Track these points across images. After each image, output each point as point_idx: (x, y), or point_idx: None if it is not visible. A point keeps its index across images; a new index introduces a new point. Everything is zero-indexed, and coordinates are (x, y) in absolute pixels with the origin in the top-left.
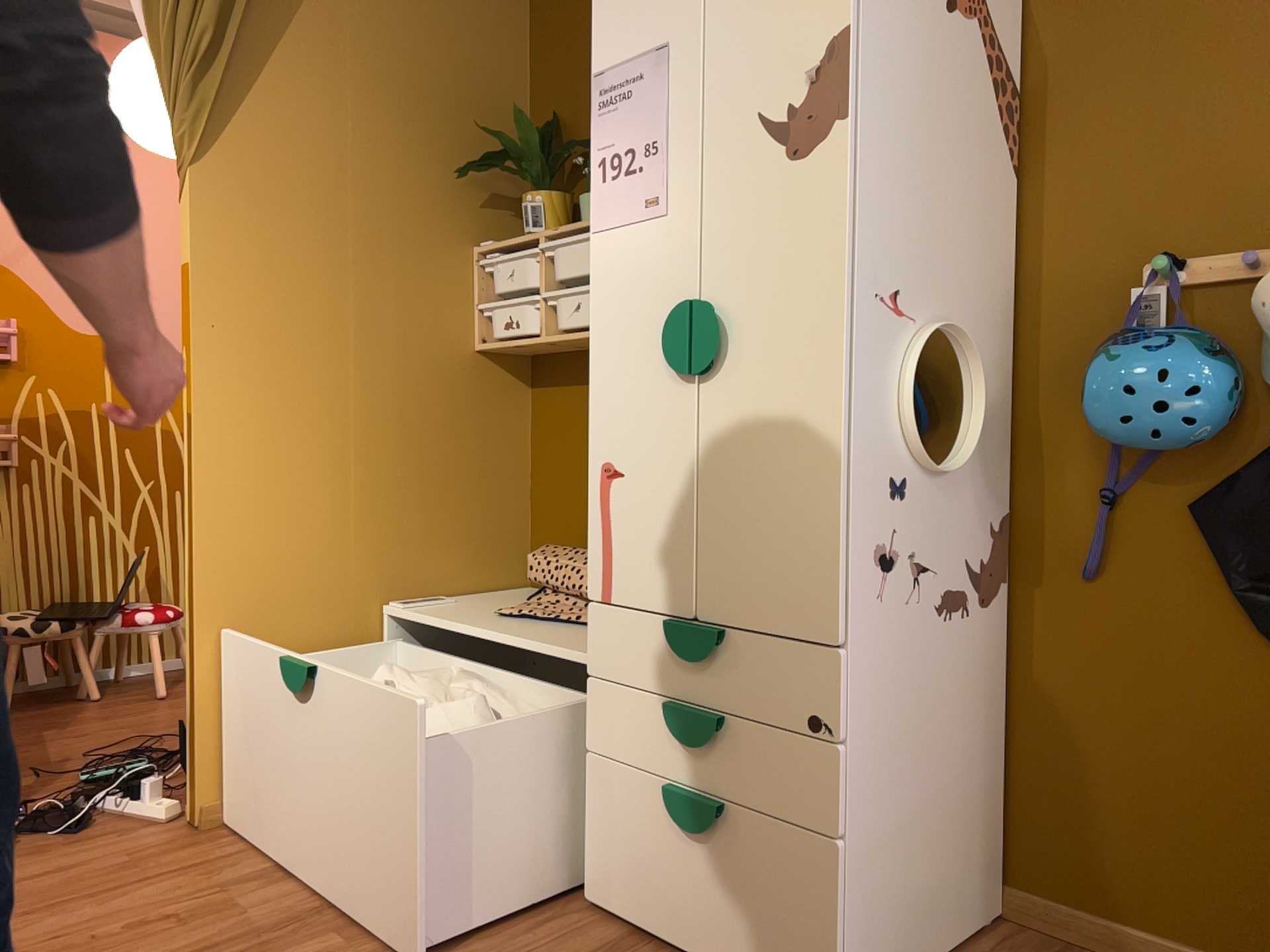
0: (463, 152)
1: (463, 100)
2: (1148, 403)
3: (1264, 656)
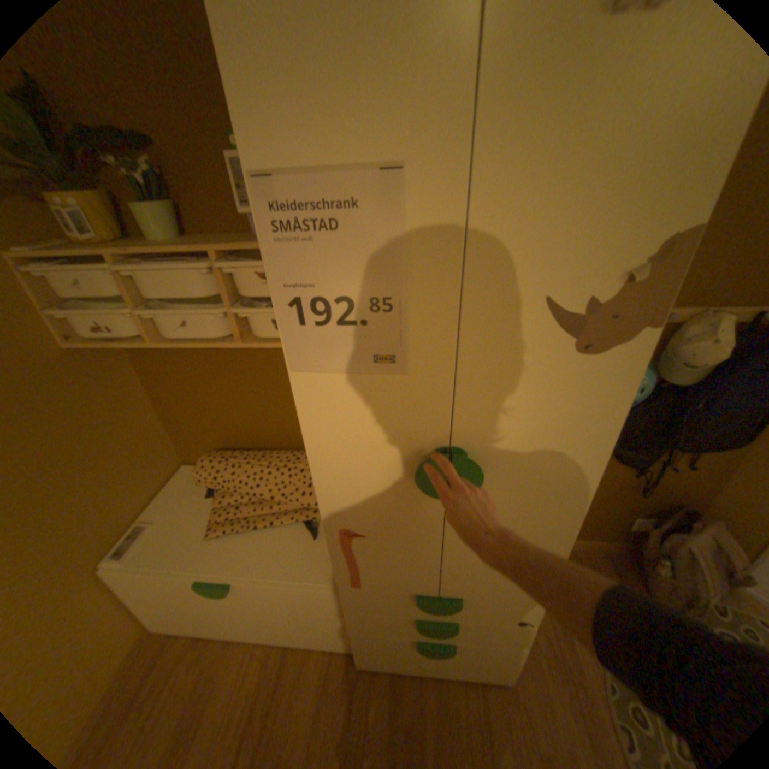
0: None
1: None
2: None
3: None
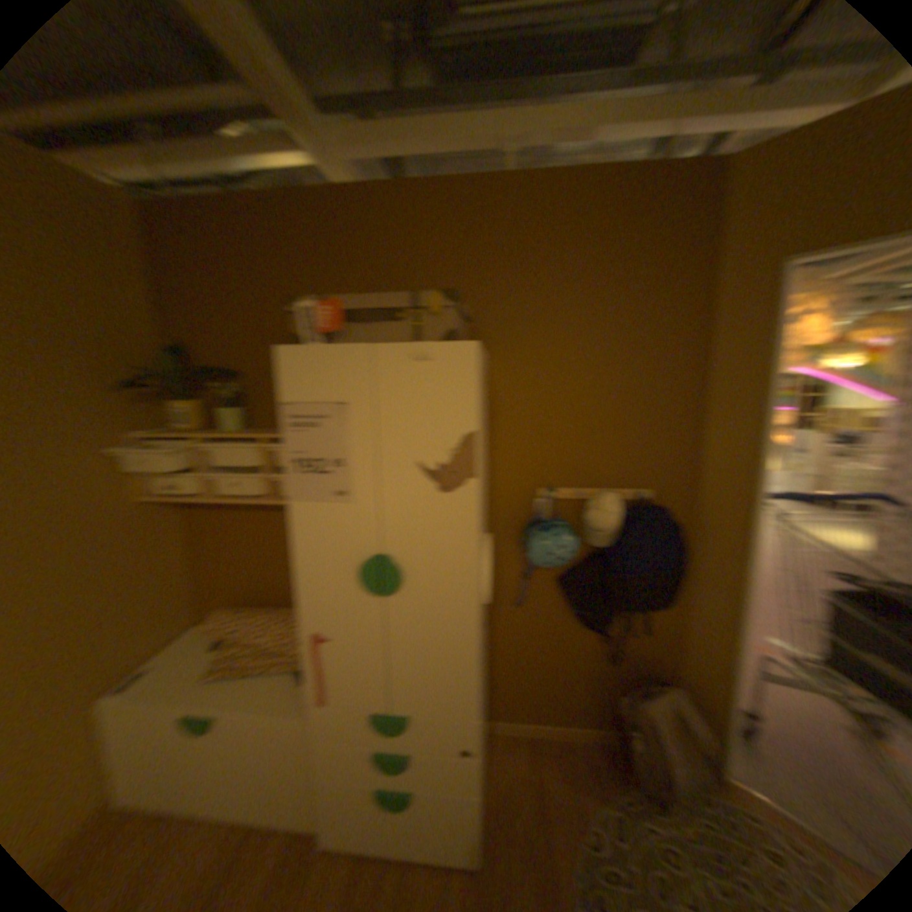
0: (98, 368)
1: (92, 330)
2: (554, 558)
3: (576, 629)
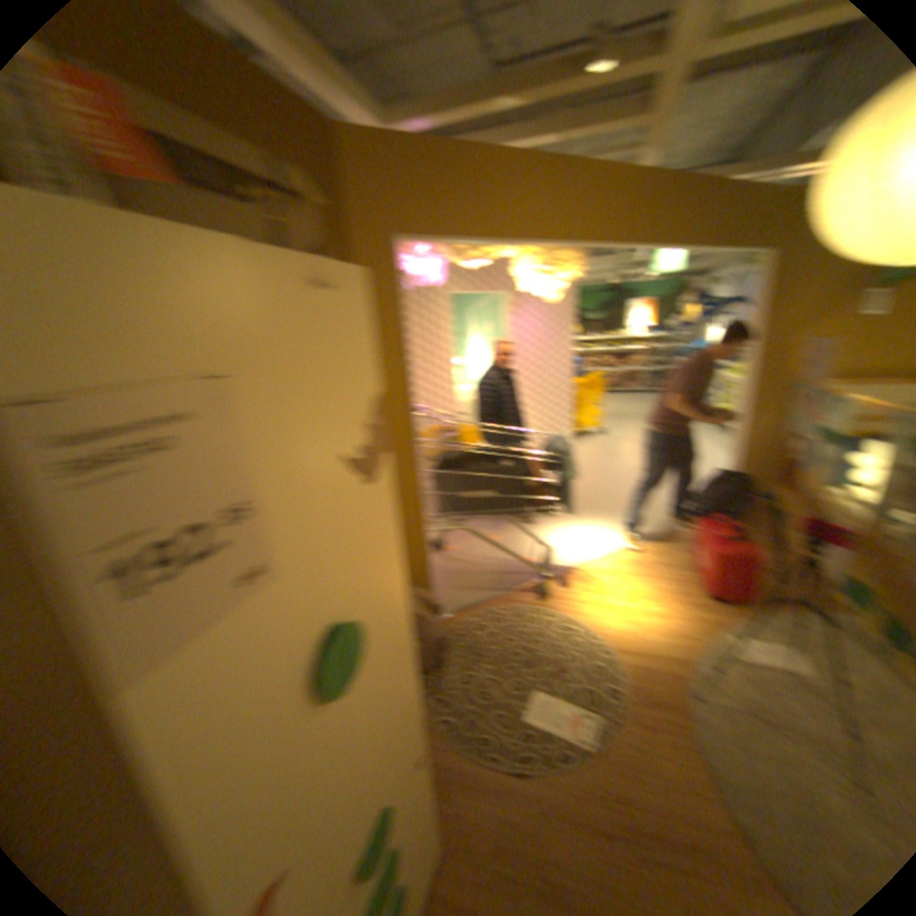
0: None
1: None
2: None
3: None
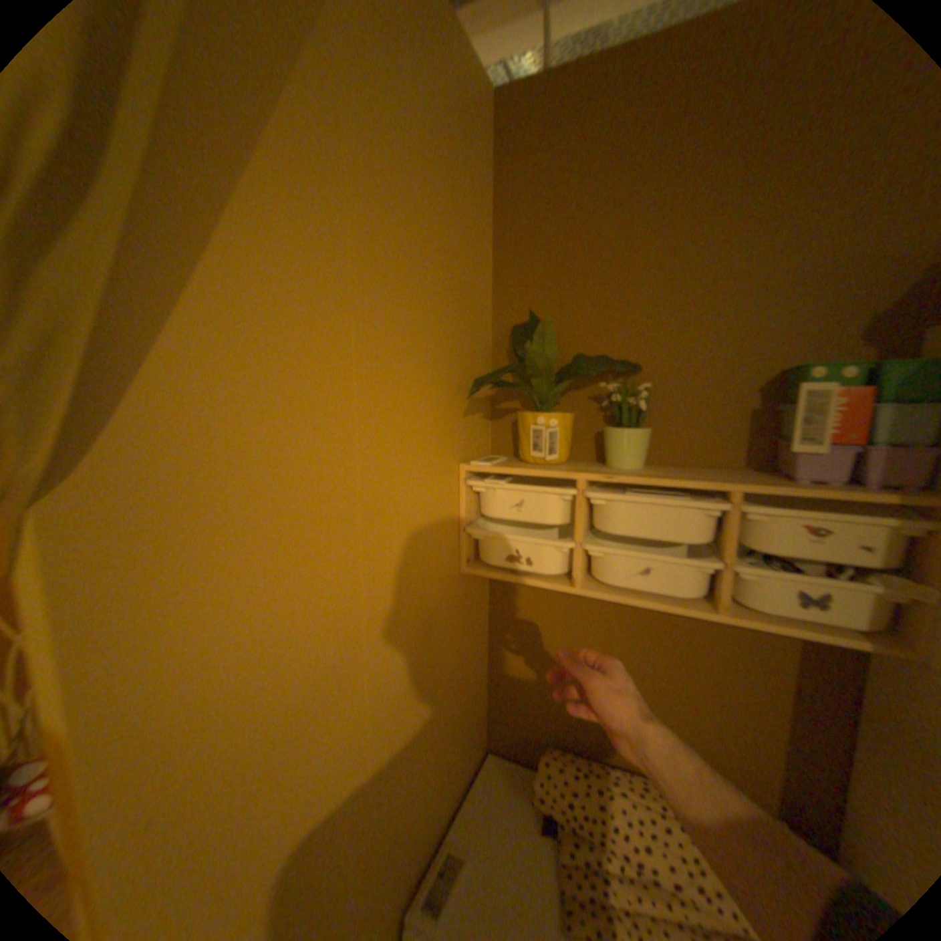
0: (452, 355)
1: (451, 290)
2: None
3: None
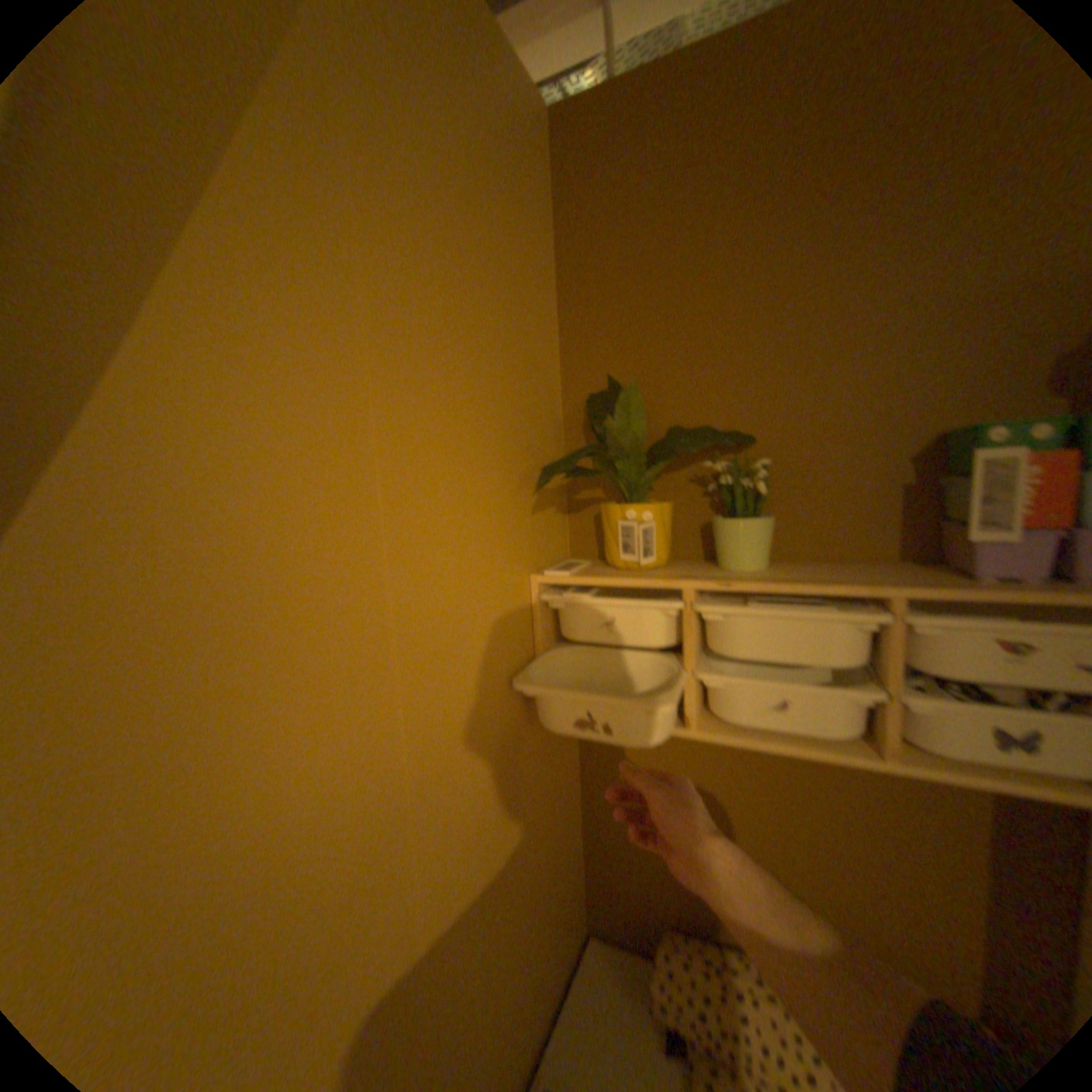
0: (512, 437)
1: (507, 355)
2: None
3: None
